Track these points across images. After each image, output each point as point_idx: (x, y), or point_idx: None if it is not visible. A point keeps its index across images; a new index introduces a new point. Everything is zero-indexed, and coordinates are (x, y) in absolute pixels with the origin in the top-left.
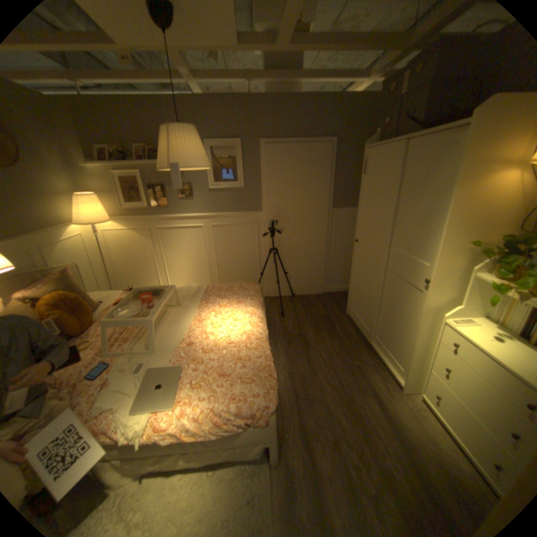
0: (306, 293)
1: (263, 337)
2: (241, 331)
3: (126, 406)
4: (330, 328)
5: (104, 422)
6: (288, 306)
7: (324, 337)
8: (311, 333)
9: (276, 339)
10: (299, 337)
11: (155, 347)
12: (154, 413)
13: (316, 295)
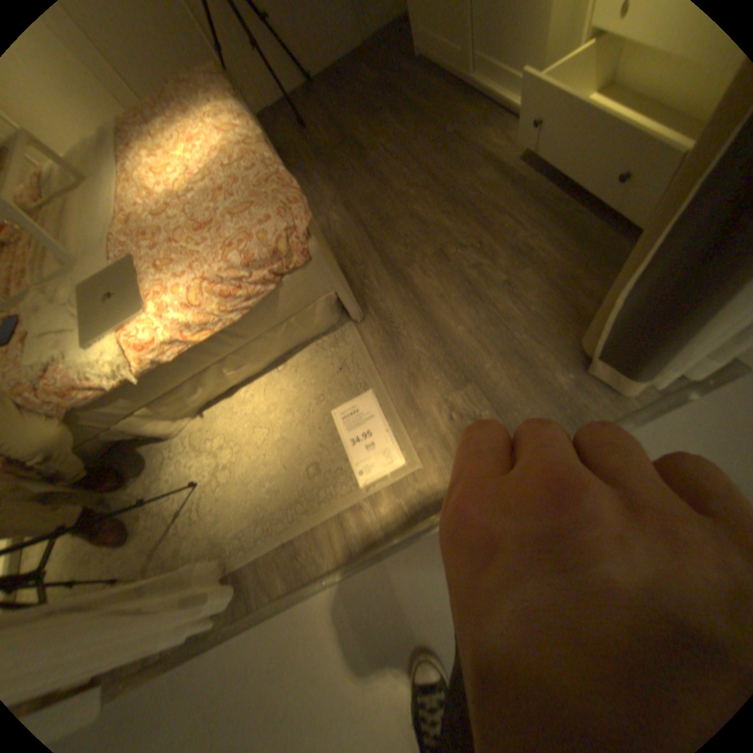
0: (329, 57)
1: (248, 137)
2: (203, 148)
3: (71, 342)
4: (391, 97)
5: (55, 374)
6: (305, 102)
7: (383, 118)
8: (360, 125)
9: (306, 167)
10: (341, 142)
11: (73, 253)
12: (117, 328)
13: (350, 53)
